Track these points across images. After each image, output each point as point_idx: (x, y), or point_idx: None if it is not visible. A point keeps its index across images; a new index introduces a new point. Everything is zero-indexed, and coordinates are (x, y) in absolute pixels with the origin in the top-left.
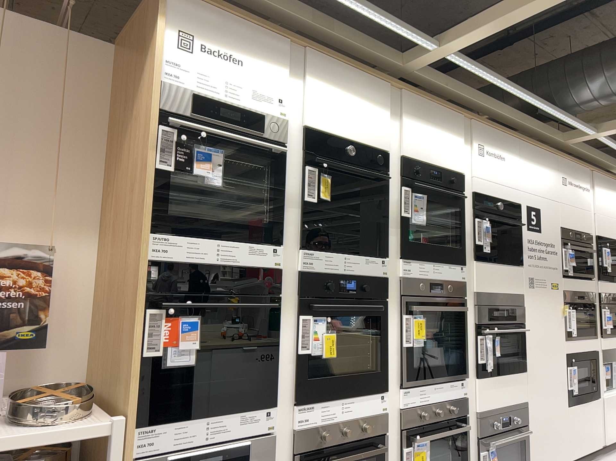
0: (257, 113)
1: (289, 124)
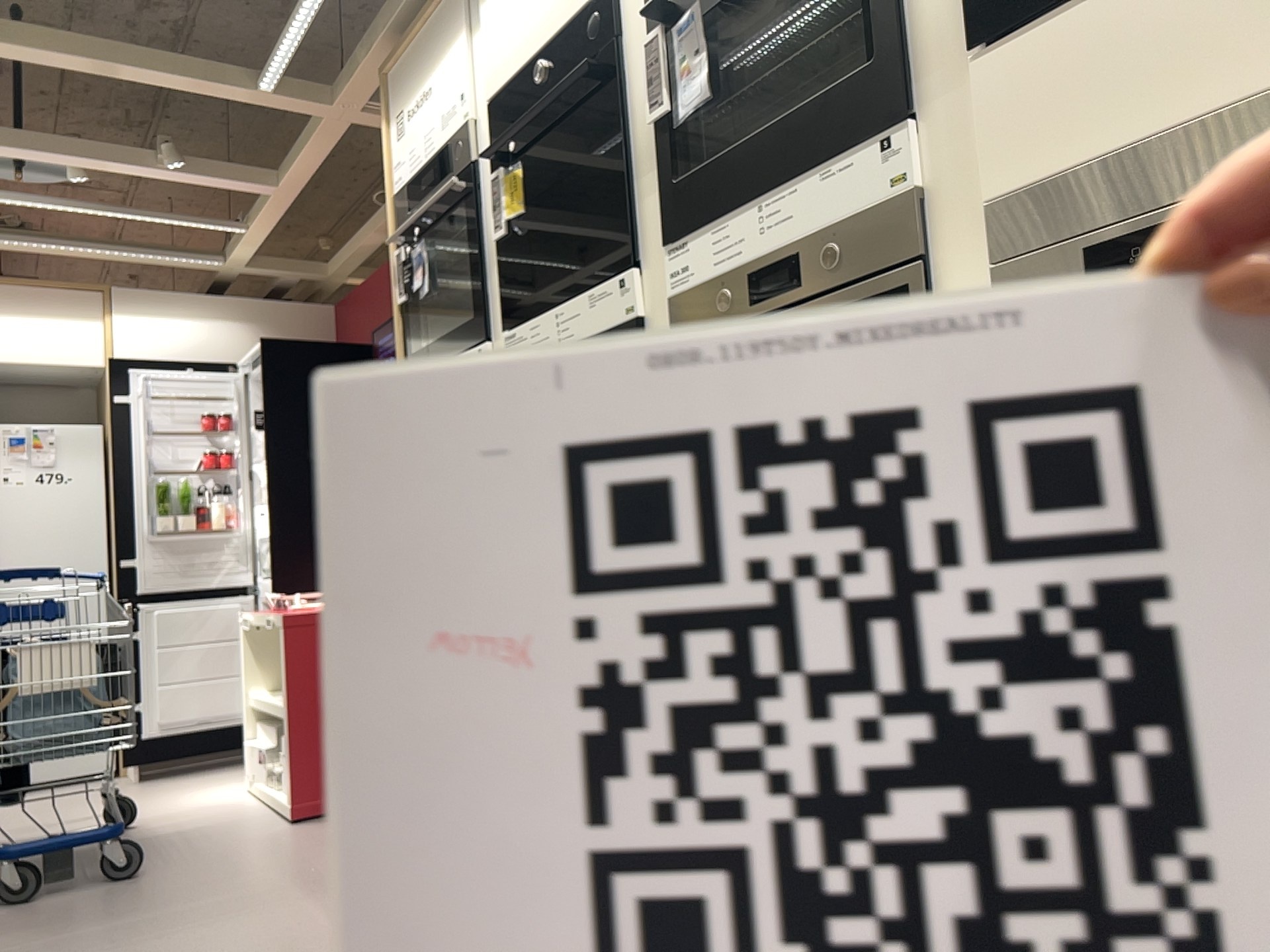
0: (442, 142)
1: (474, 116)
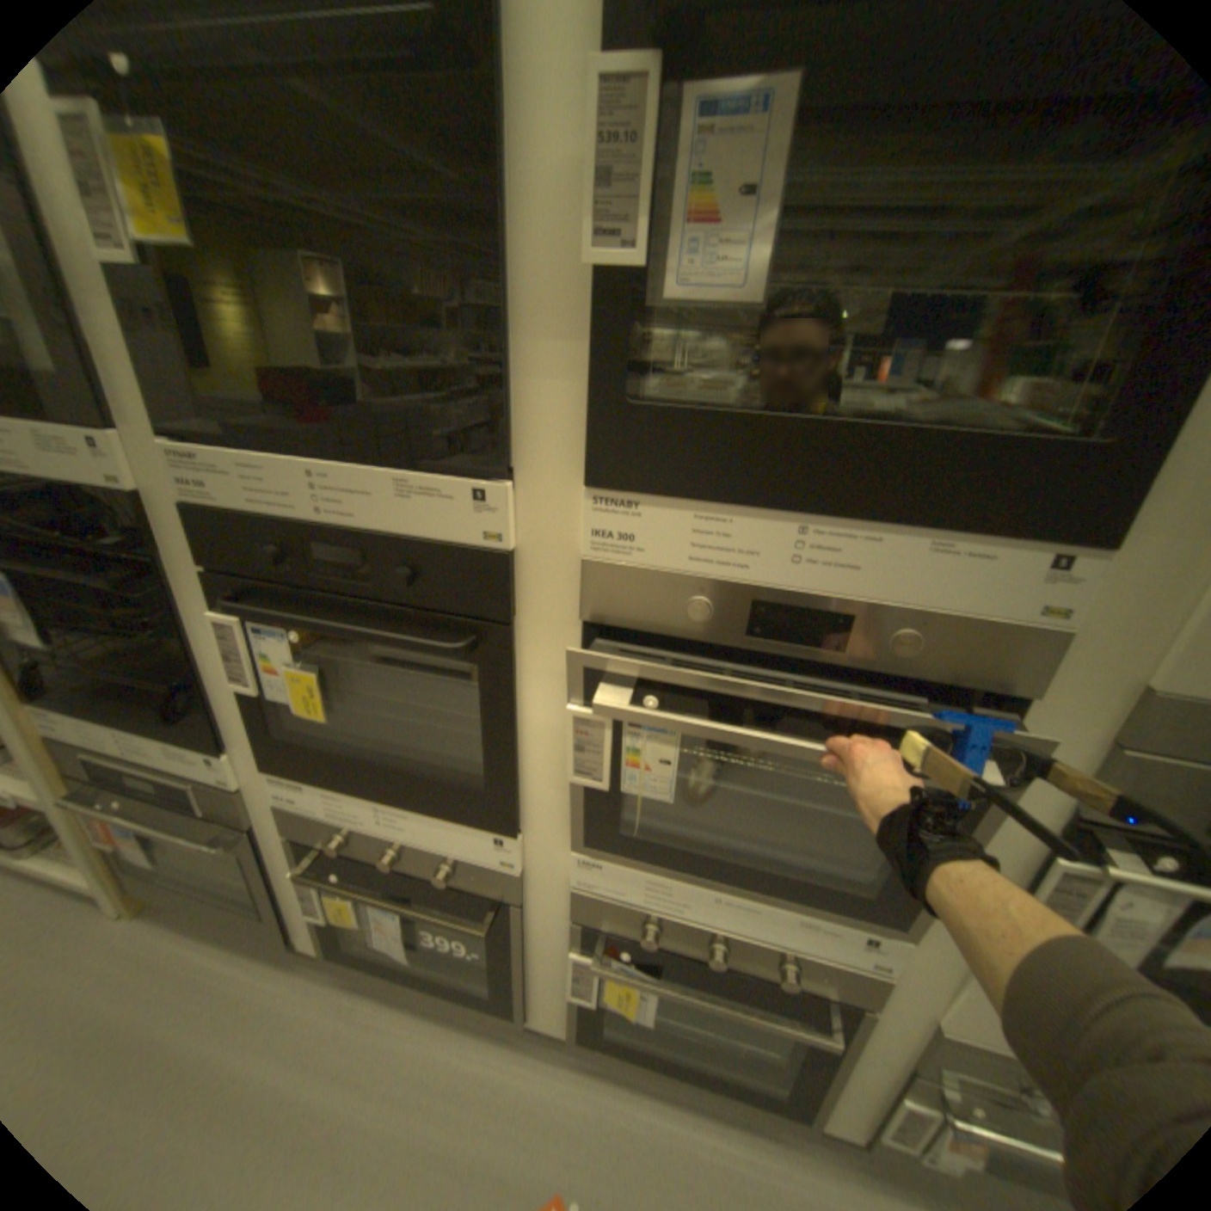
0: None
1: None
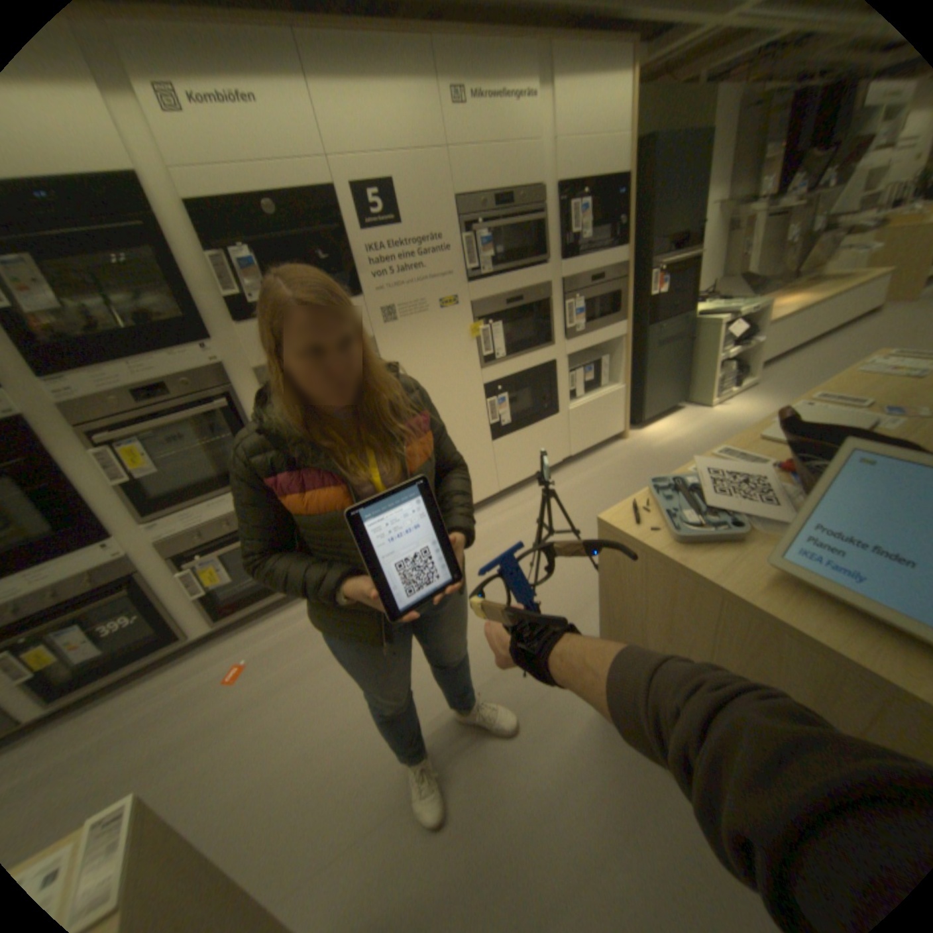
0: None
1: None
